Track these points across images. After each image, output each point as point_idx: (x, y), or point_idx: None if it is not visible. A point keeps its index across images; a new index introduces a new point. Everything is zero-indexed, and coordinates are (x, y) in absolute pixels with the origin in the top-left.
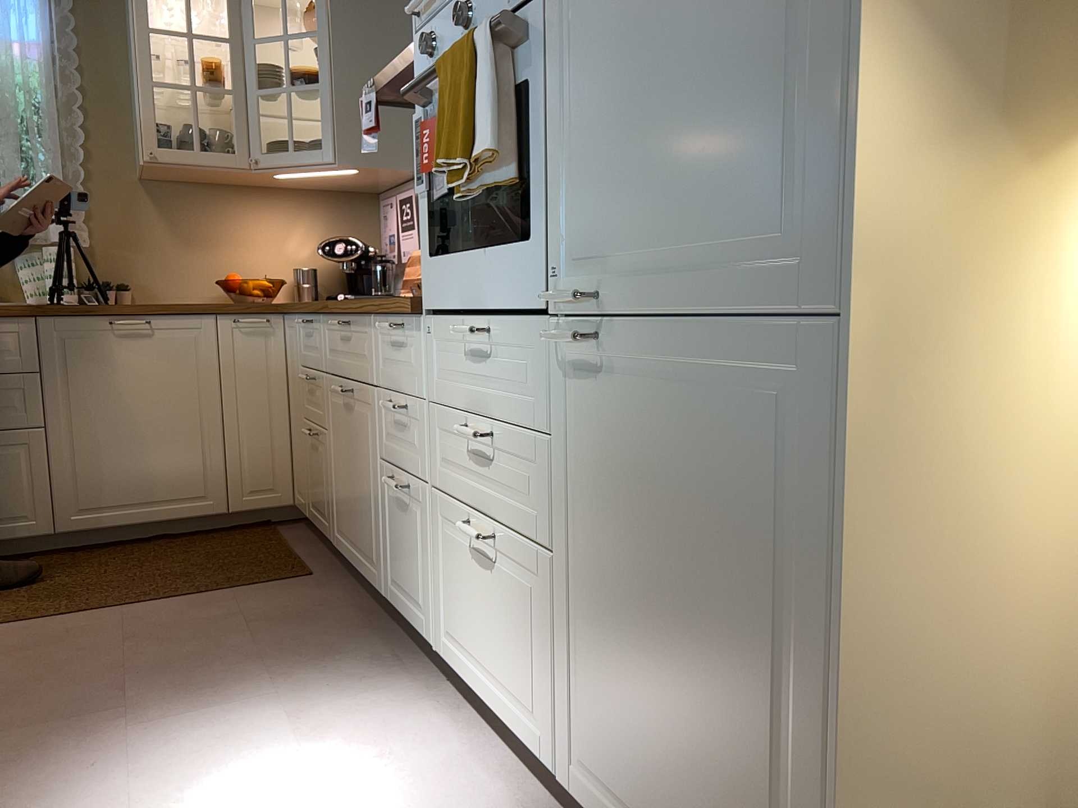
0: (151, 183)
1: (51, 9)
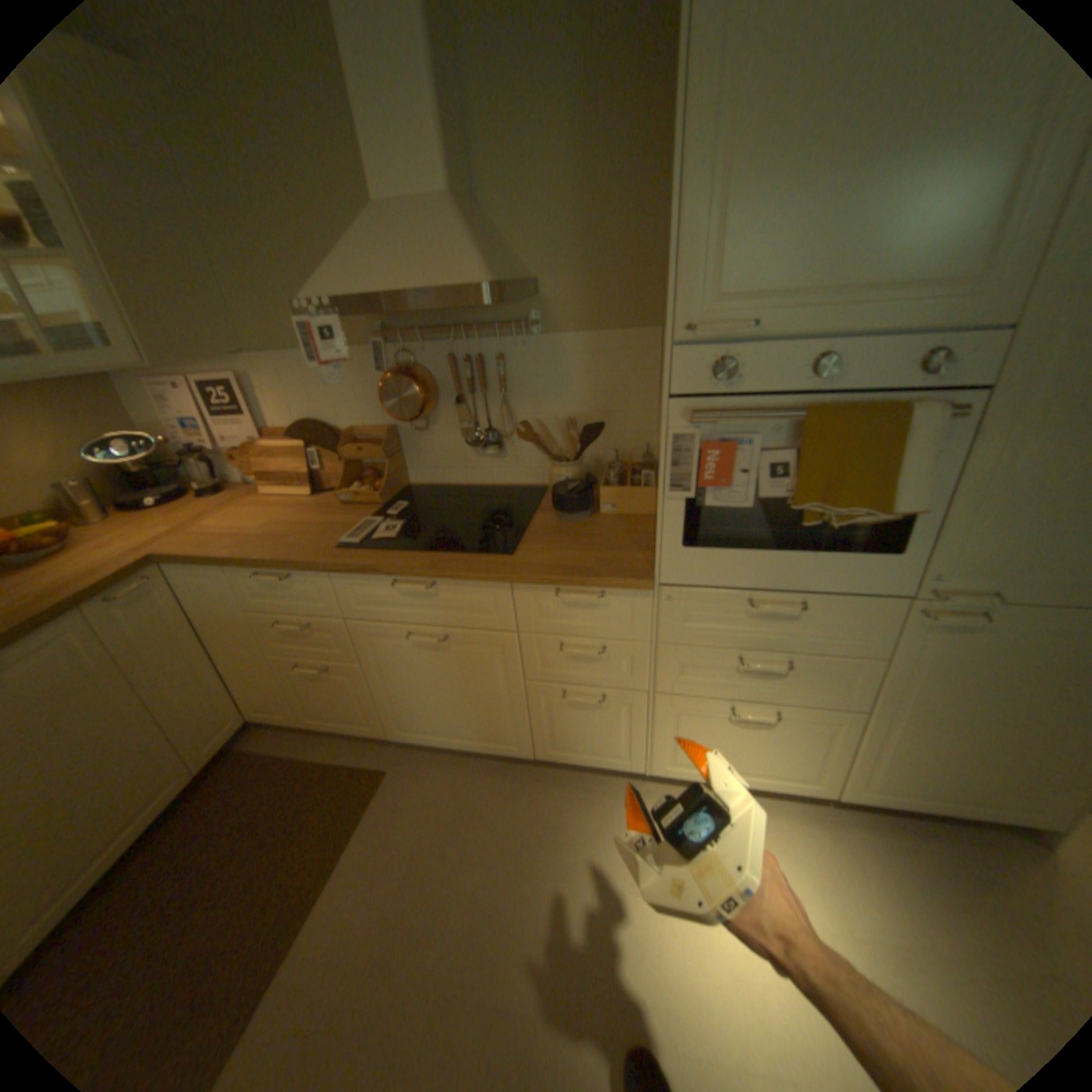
0: None
1: None
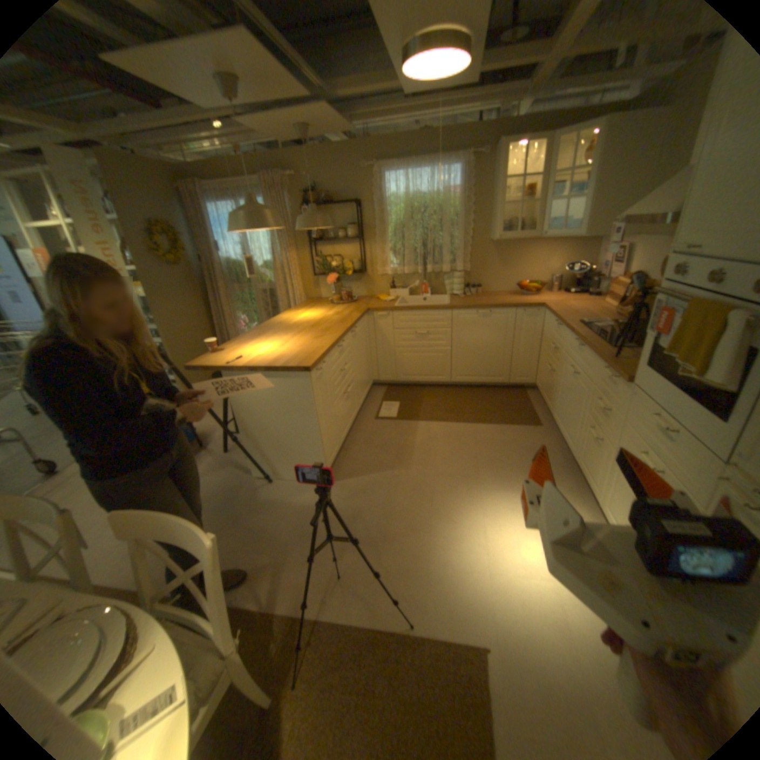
0: (494, 240)
1: (465, 170)
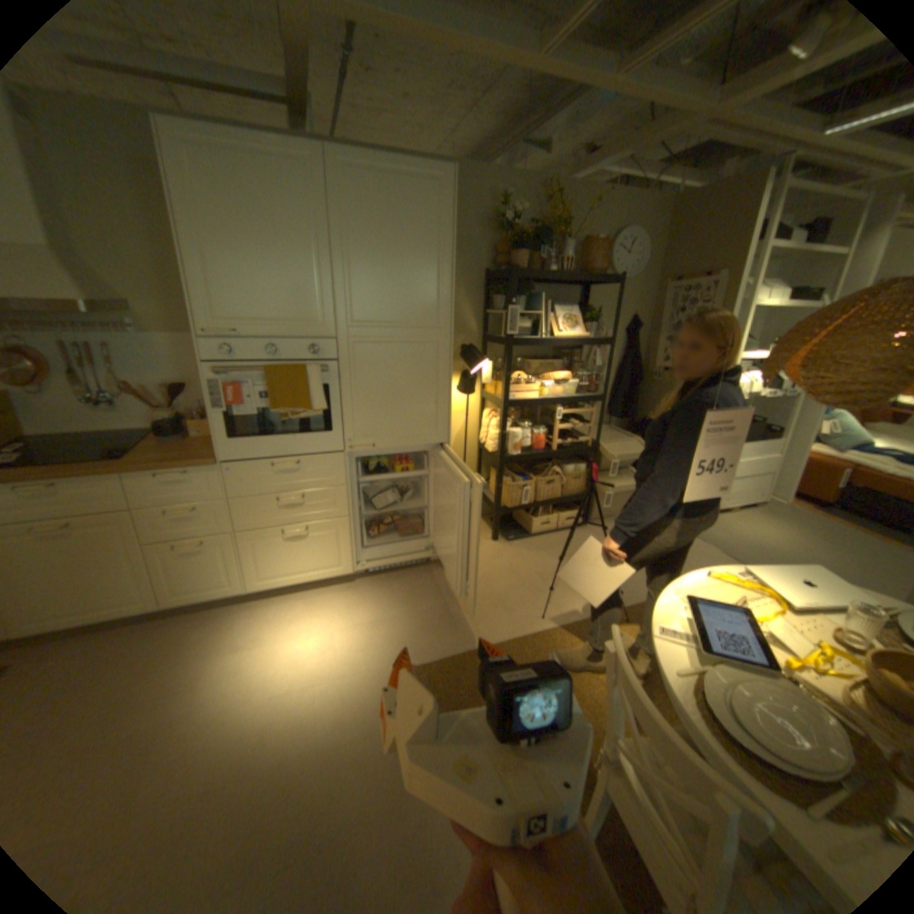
0: None
1: None
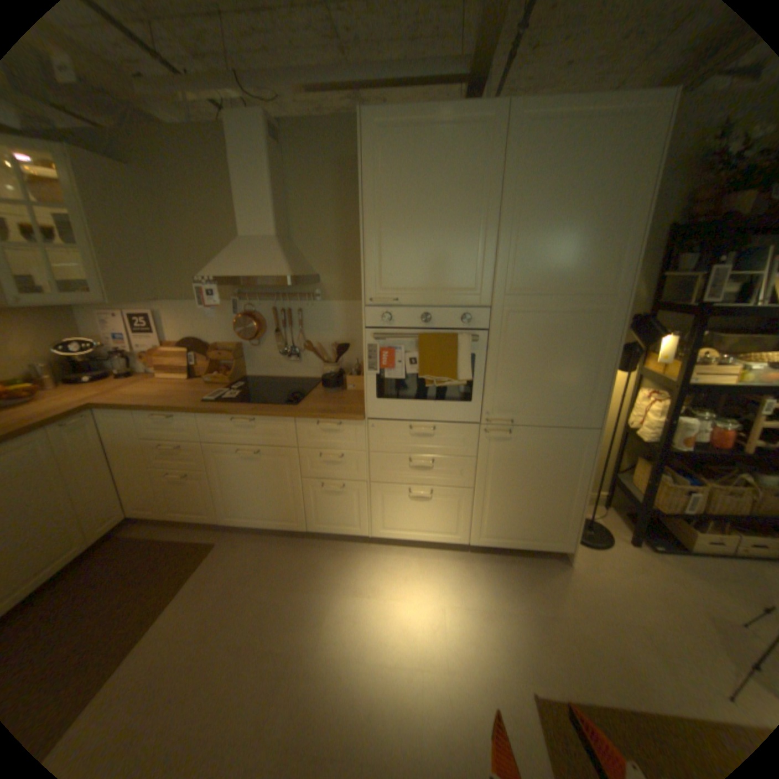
0: None
1: None
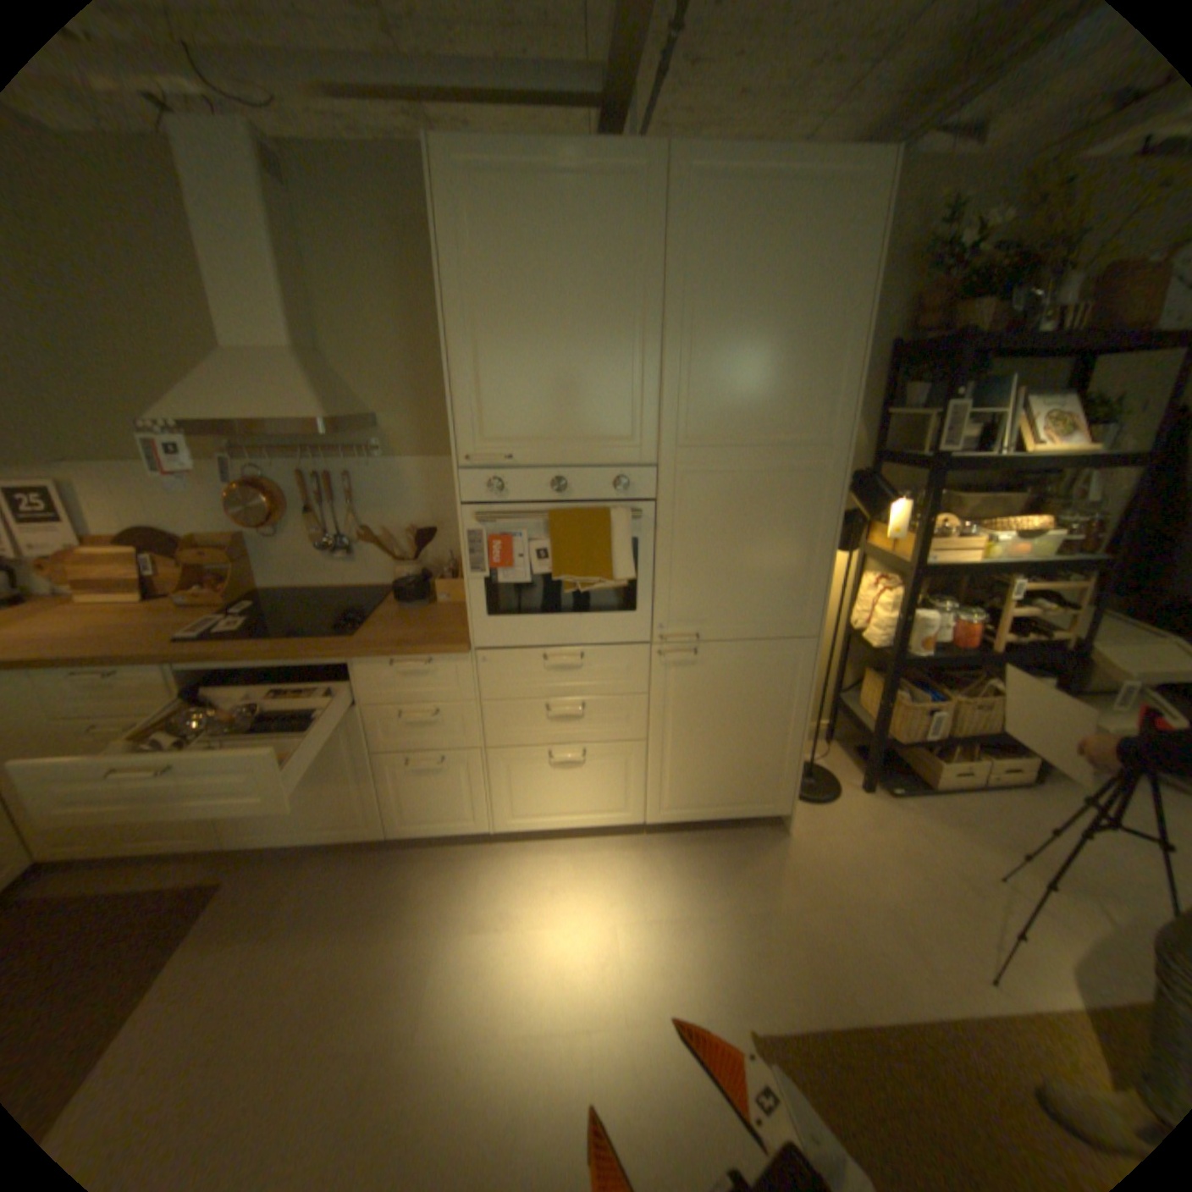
0: None
1: None
